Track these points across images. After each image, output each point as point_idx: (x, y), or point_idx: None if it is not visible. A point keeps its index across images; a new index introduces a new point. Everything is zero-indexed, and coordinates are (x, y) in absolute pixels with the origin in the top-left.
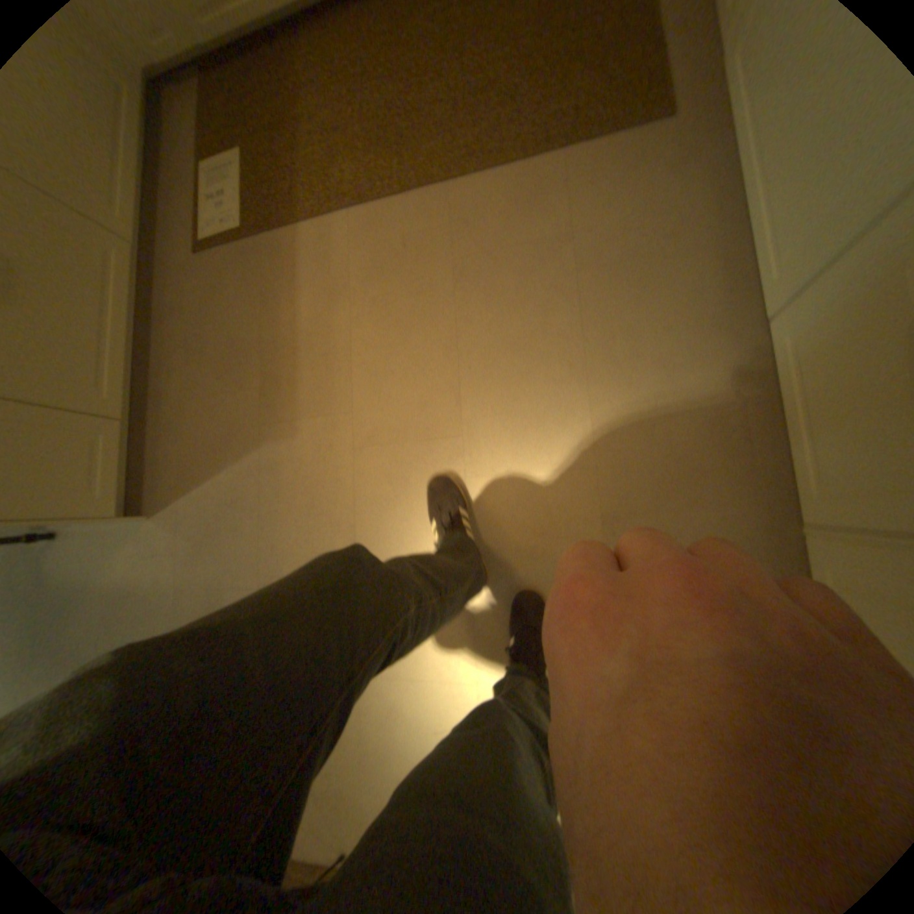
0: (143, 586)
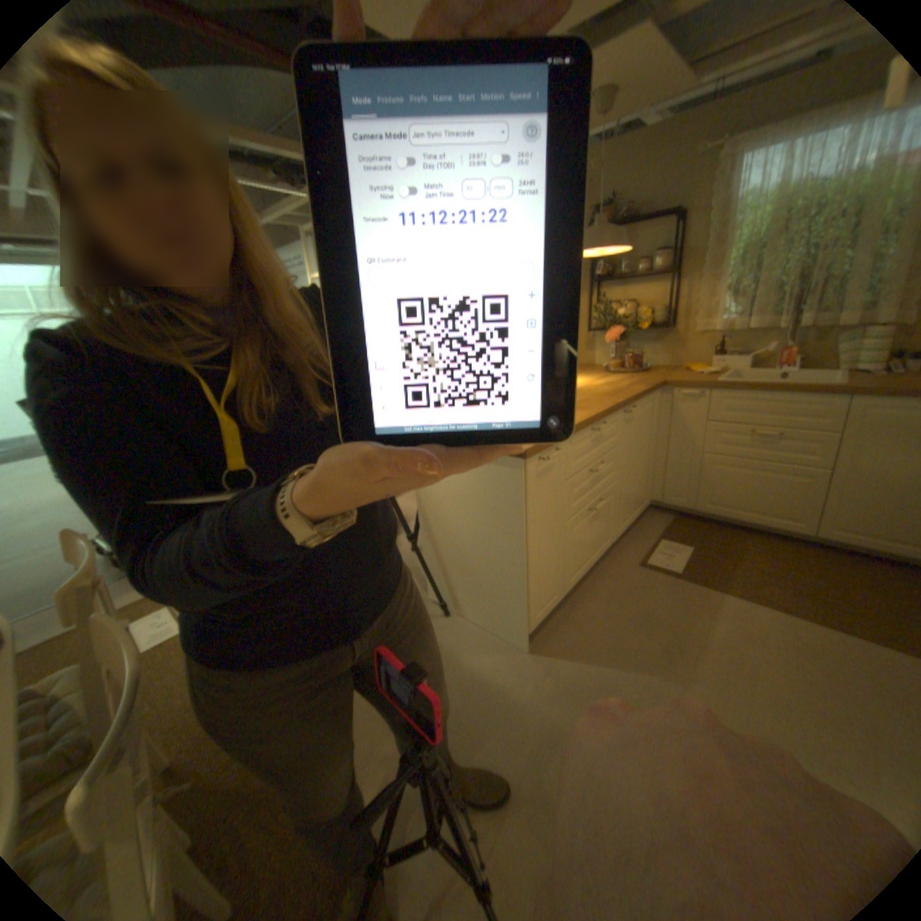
0: (495, 685)
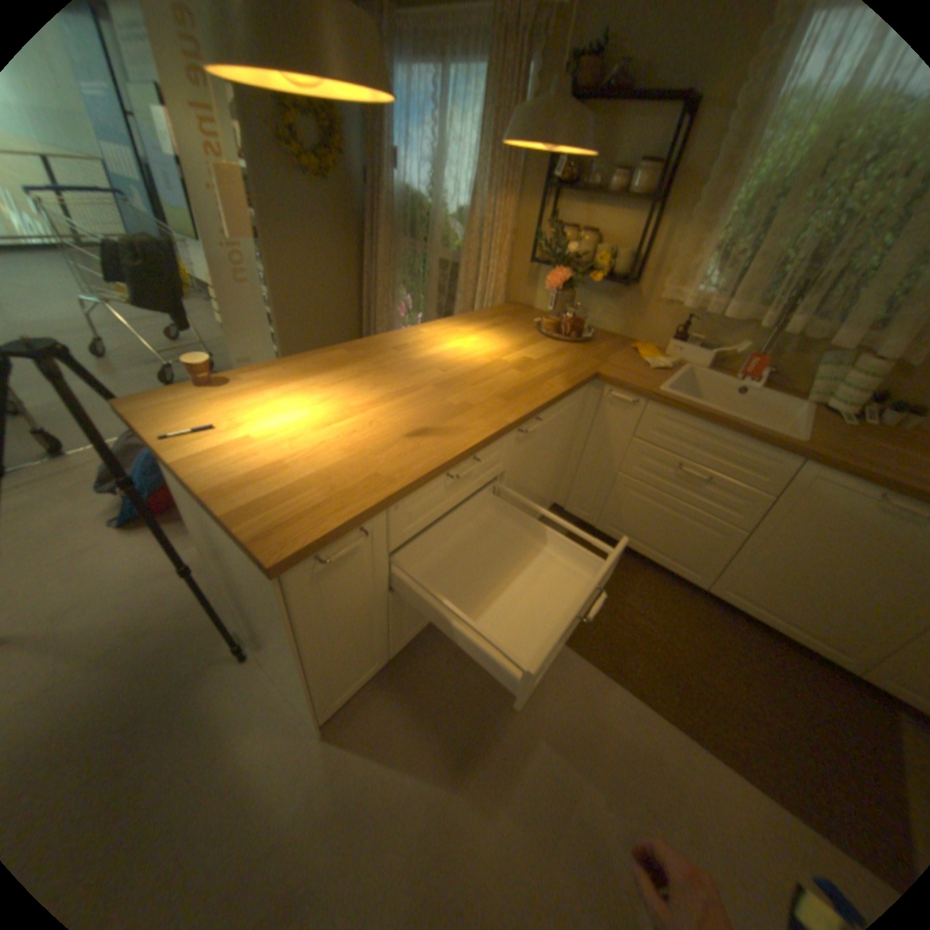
0: (256, 797)
